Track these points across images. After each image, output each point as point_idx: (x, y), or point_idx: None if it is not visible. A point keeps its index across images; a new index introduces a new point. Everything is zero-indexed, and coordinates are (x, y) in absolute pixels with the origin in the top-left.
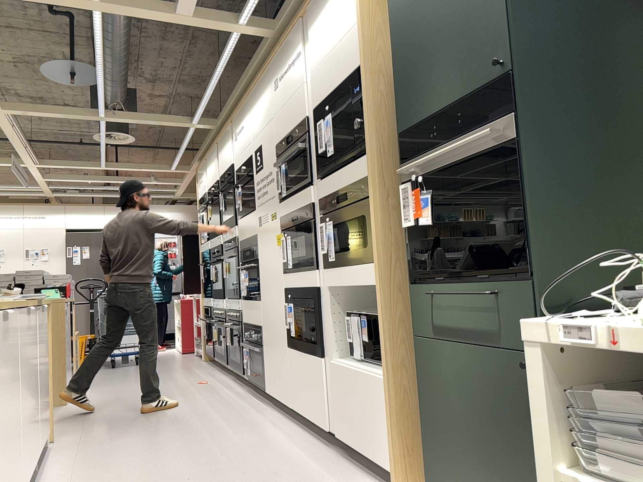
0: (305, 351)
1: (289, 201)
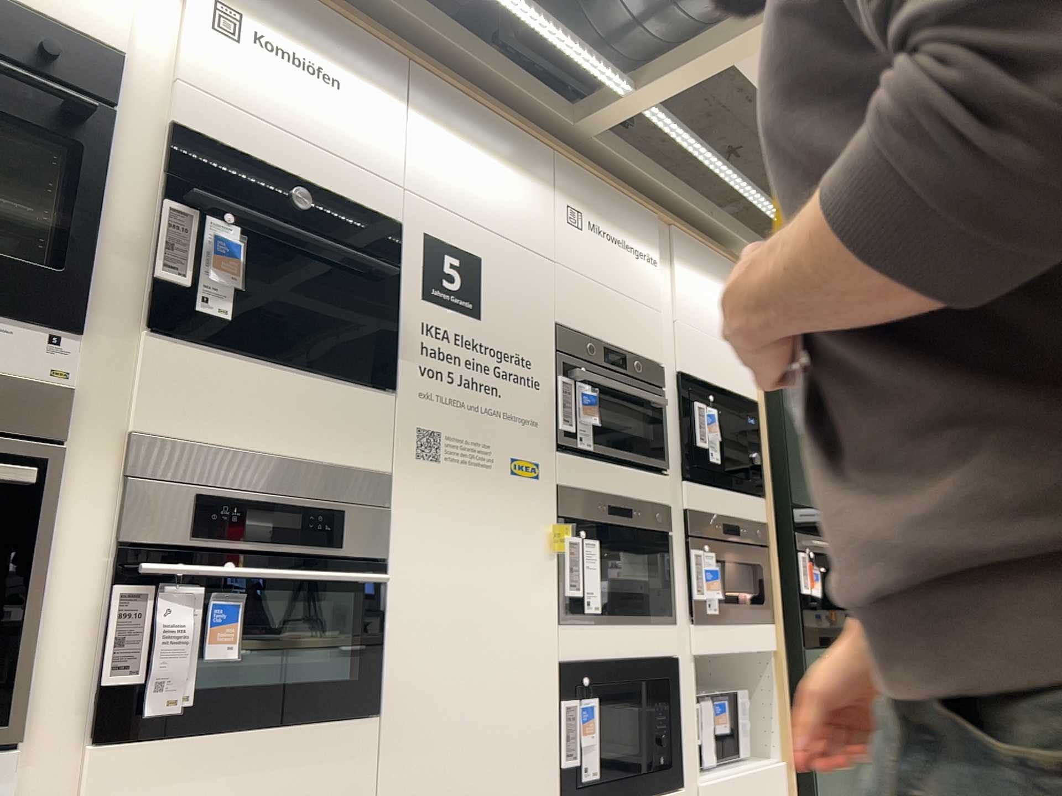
0: None
1: (601, 469)
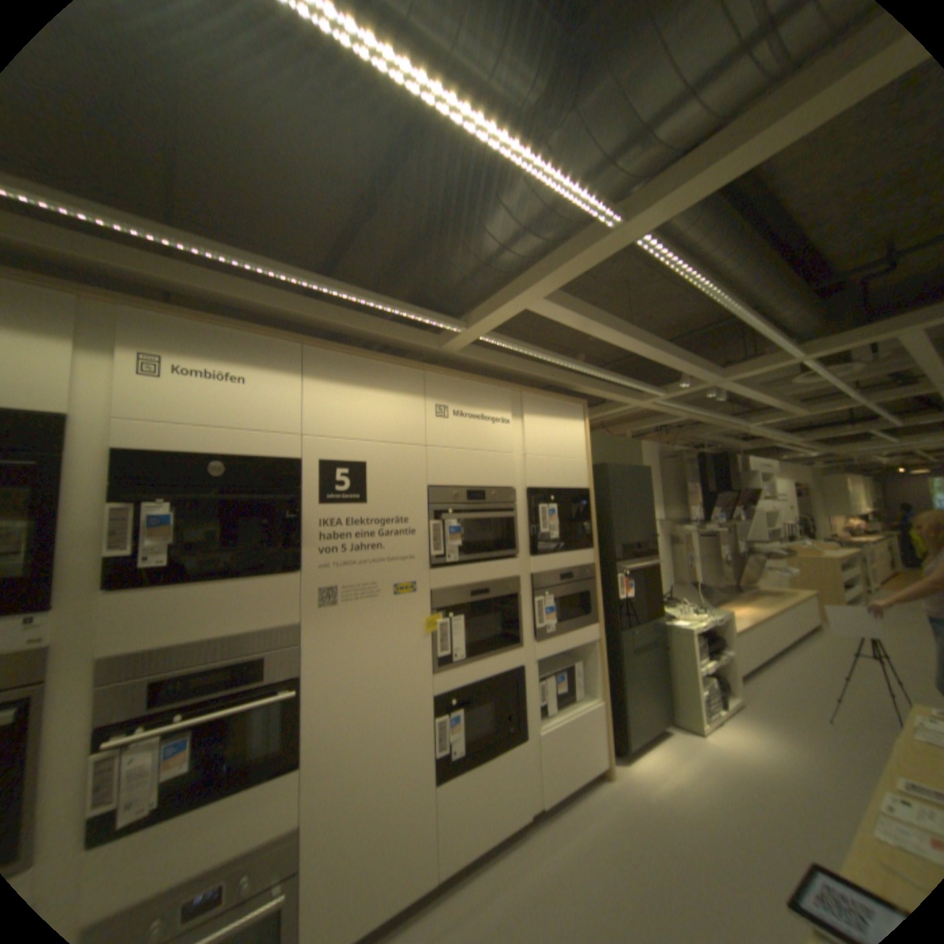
0: (488, 758)
1: (464, 570)
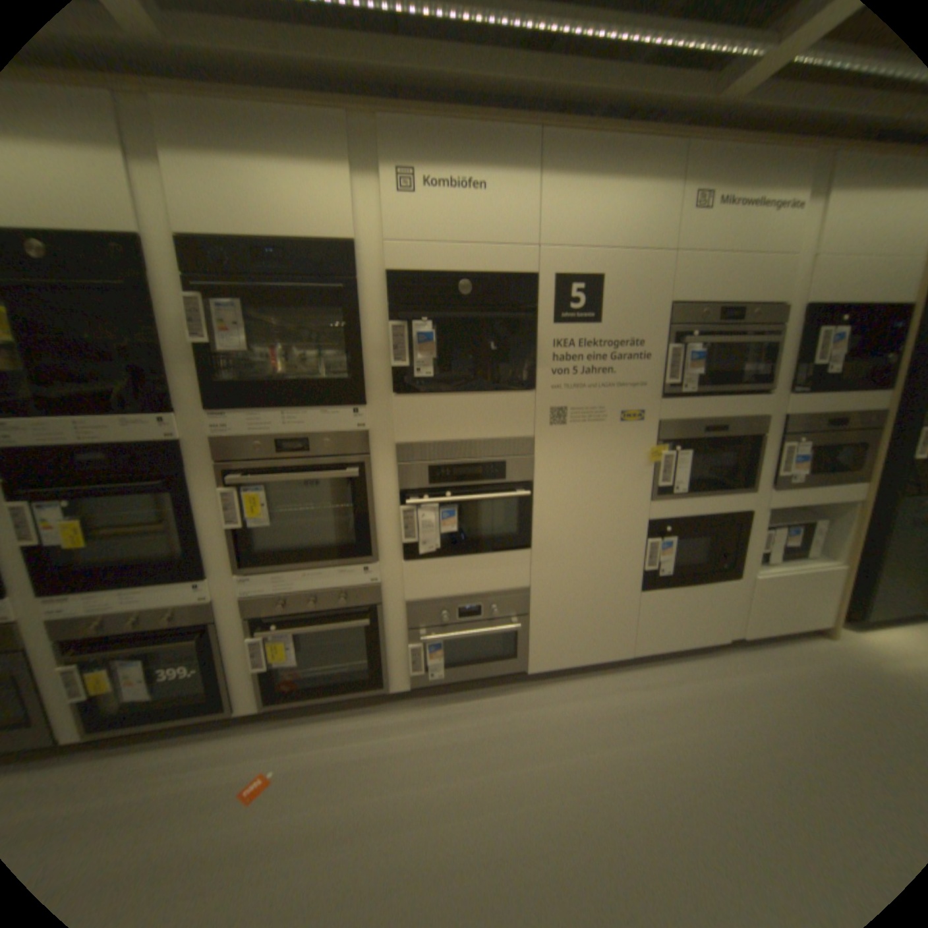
0: (696, 584)
1: (702, 403)
